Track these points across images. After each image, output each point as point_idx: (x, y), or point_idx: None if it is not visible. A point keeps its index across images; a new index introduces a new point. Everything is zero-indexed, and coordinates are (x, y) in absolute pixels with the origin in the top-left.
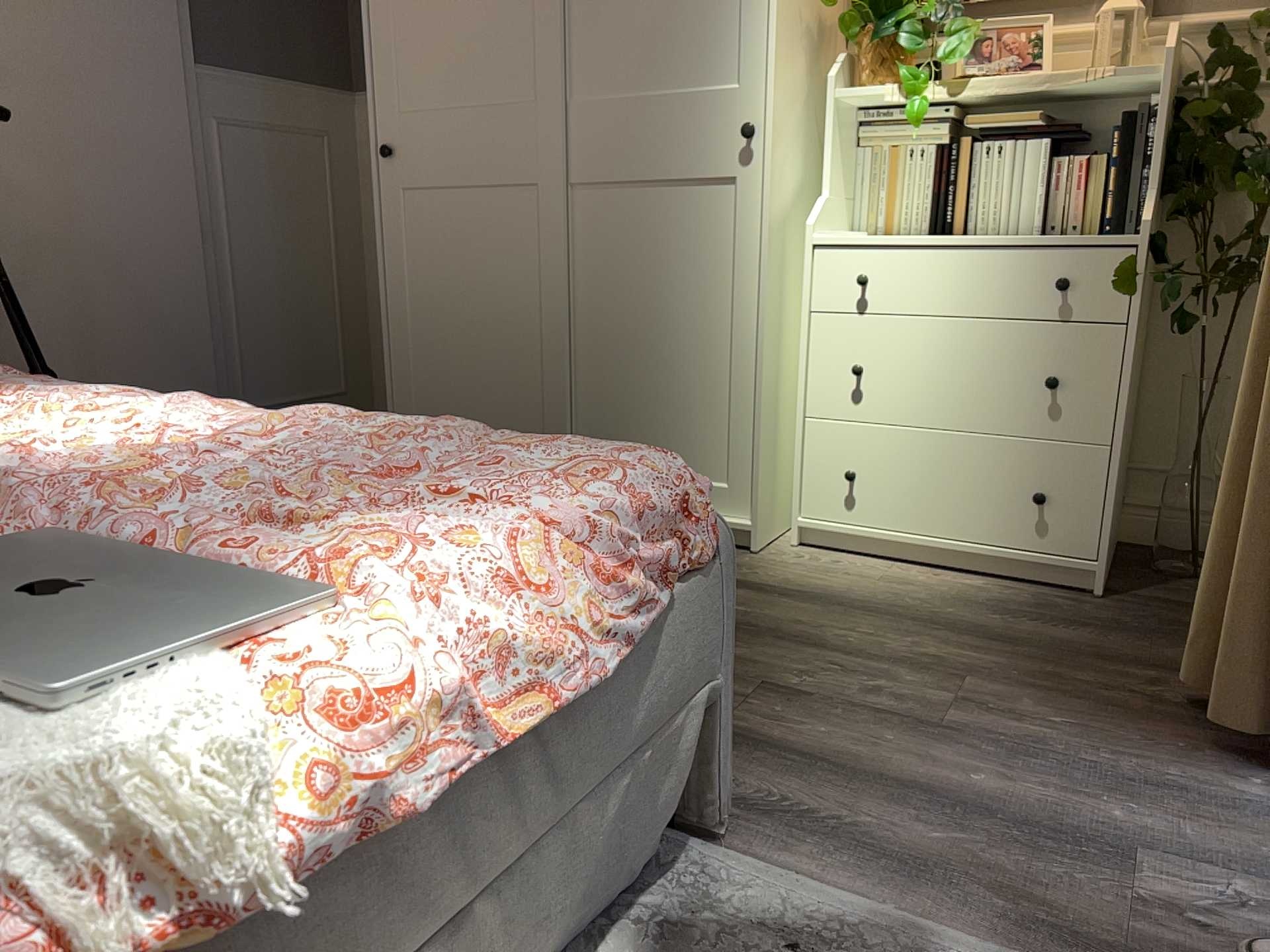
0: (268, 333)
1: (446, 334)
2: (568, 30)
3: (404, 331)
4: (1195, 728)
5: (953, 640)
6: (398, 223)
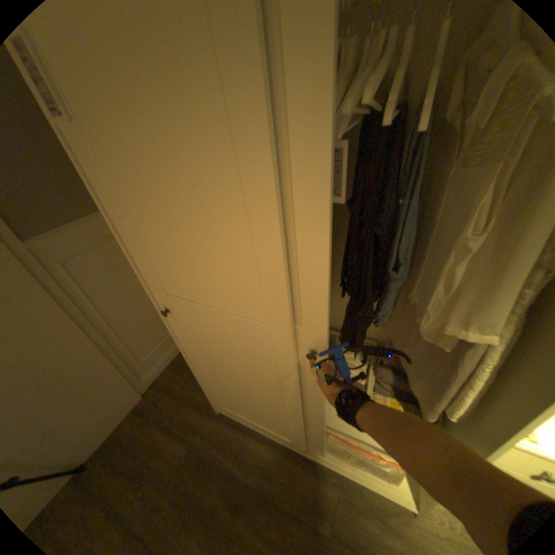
0: (136, 333)
1: (227, 386)
2: (293, 286)
3: (203, 376)
4: None
5: None
6: (184, 340)
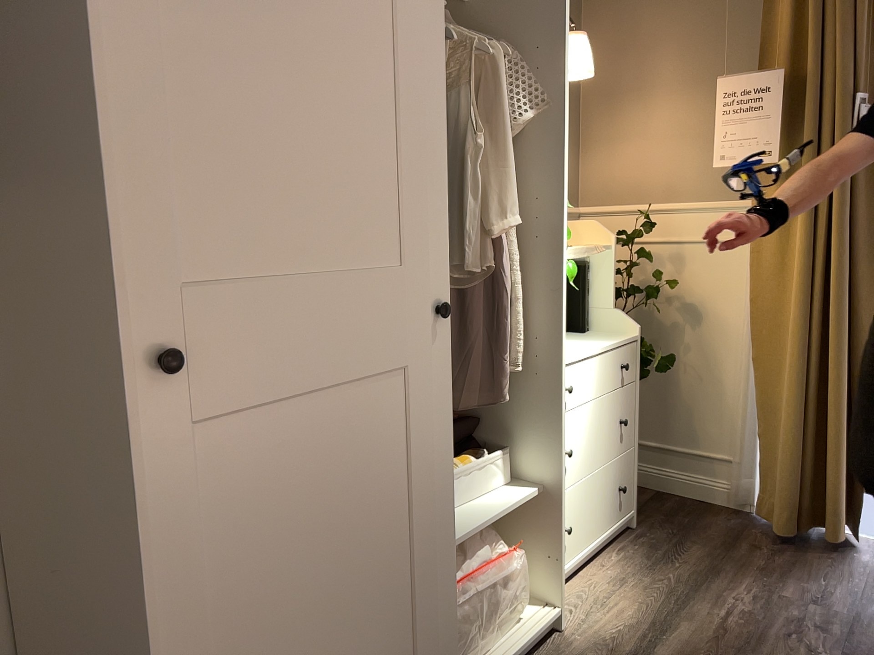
0: None
1: (281, 630)
2: (423, 182)
3: None
4: (797, 551)
5: (717, 585)
6: (184, 484)
